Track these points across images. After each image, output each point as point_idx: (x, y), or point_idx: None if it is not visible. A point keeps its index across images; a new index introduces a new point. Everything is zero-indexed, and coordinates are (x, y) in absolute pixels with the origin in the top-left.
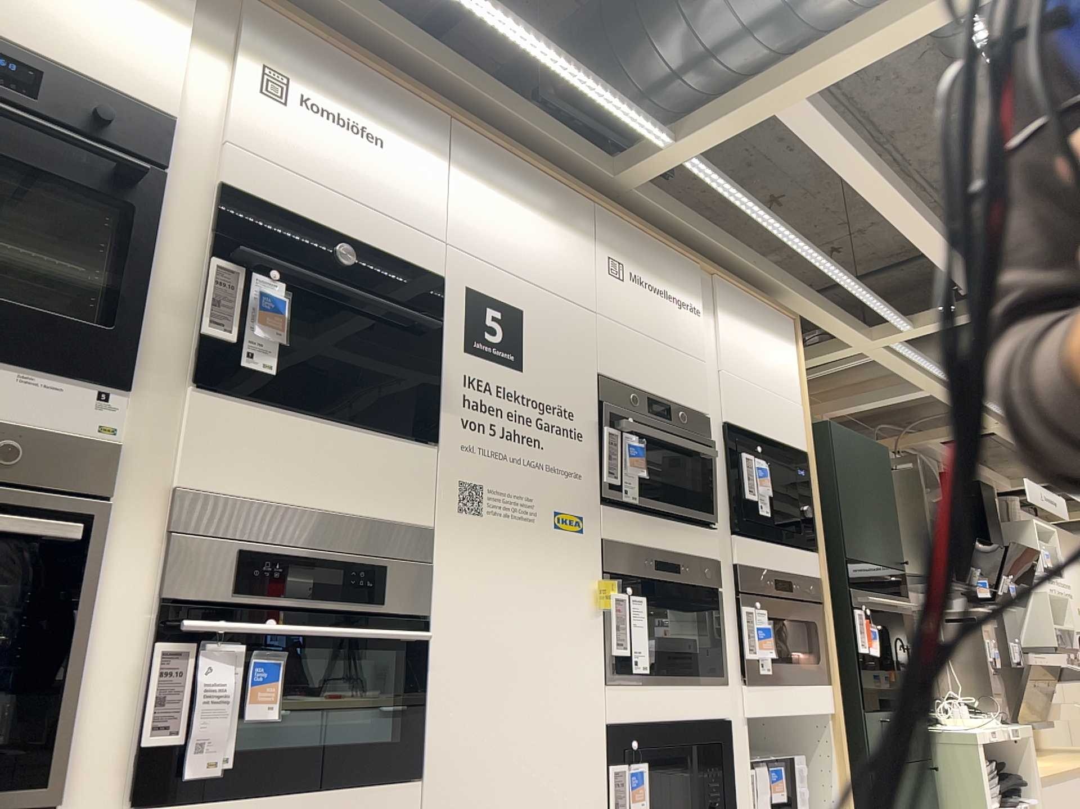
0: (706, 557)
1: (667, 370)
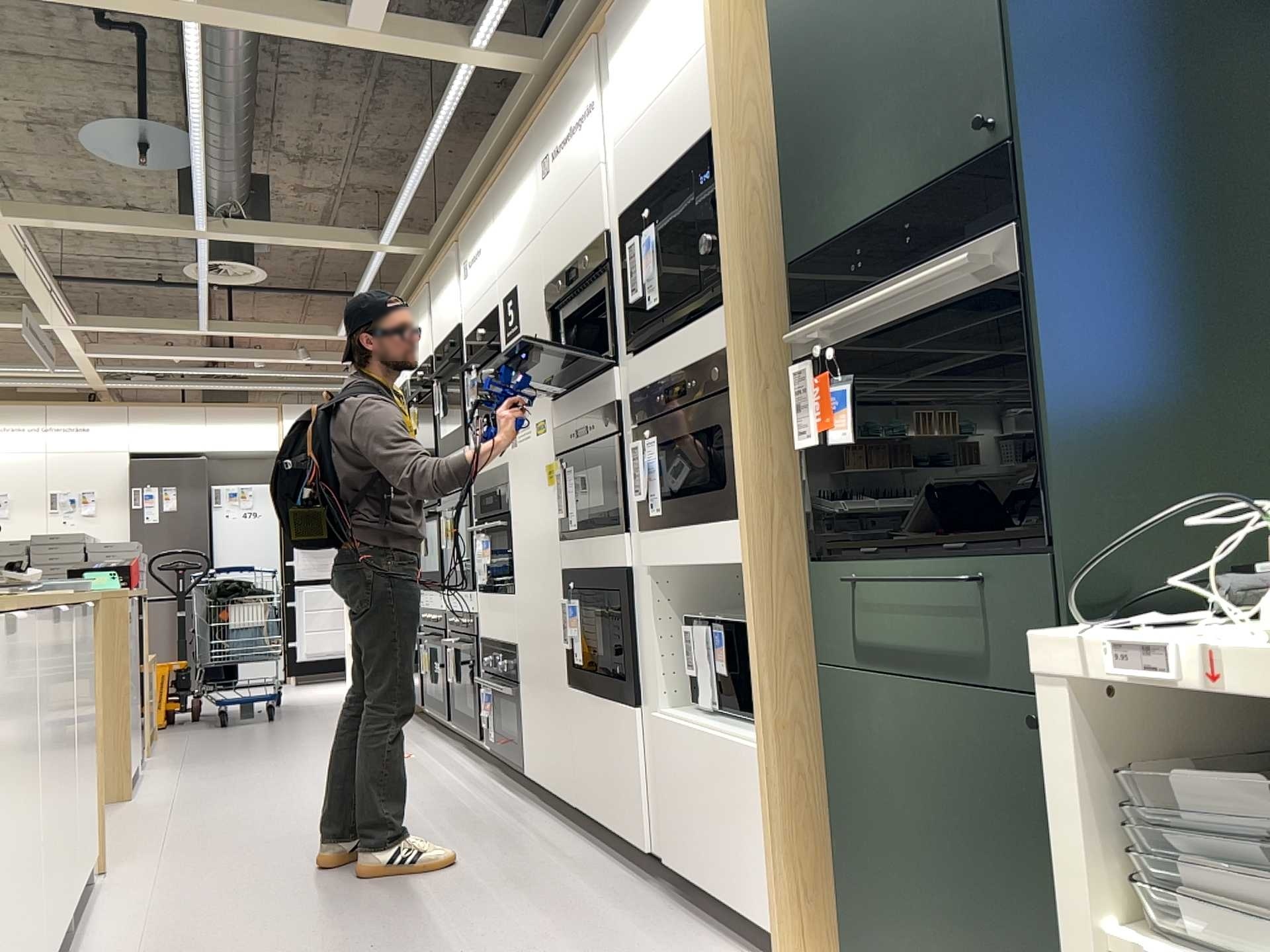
0: (612, 407)
1: (580, 212)
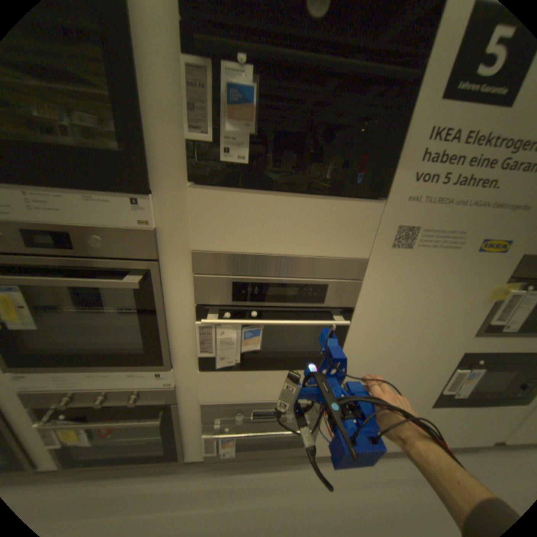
0: None
1: None
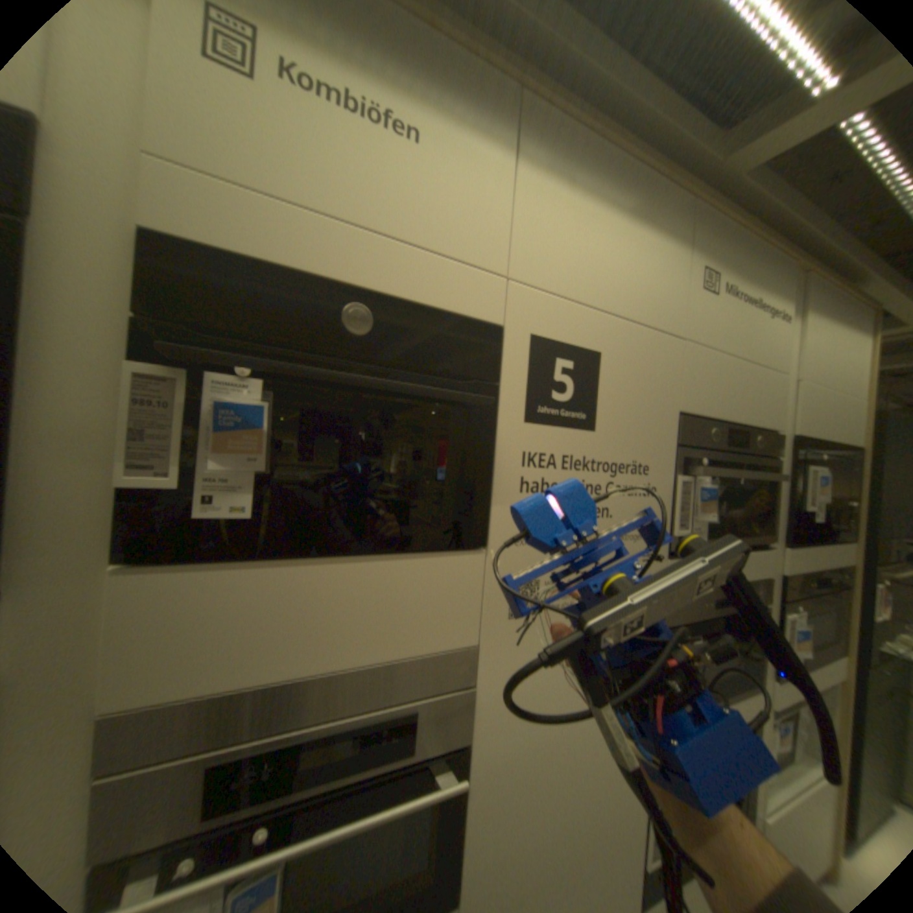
0: (769, 585)
1: (757, 391)
